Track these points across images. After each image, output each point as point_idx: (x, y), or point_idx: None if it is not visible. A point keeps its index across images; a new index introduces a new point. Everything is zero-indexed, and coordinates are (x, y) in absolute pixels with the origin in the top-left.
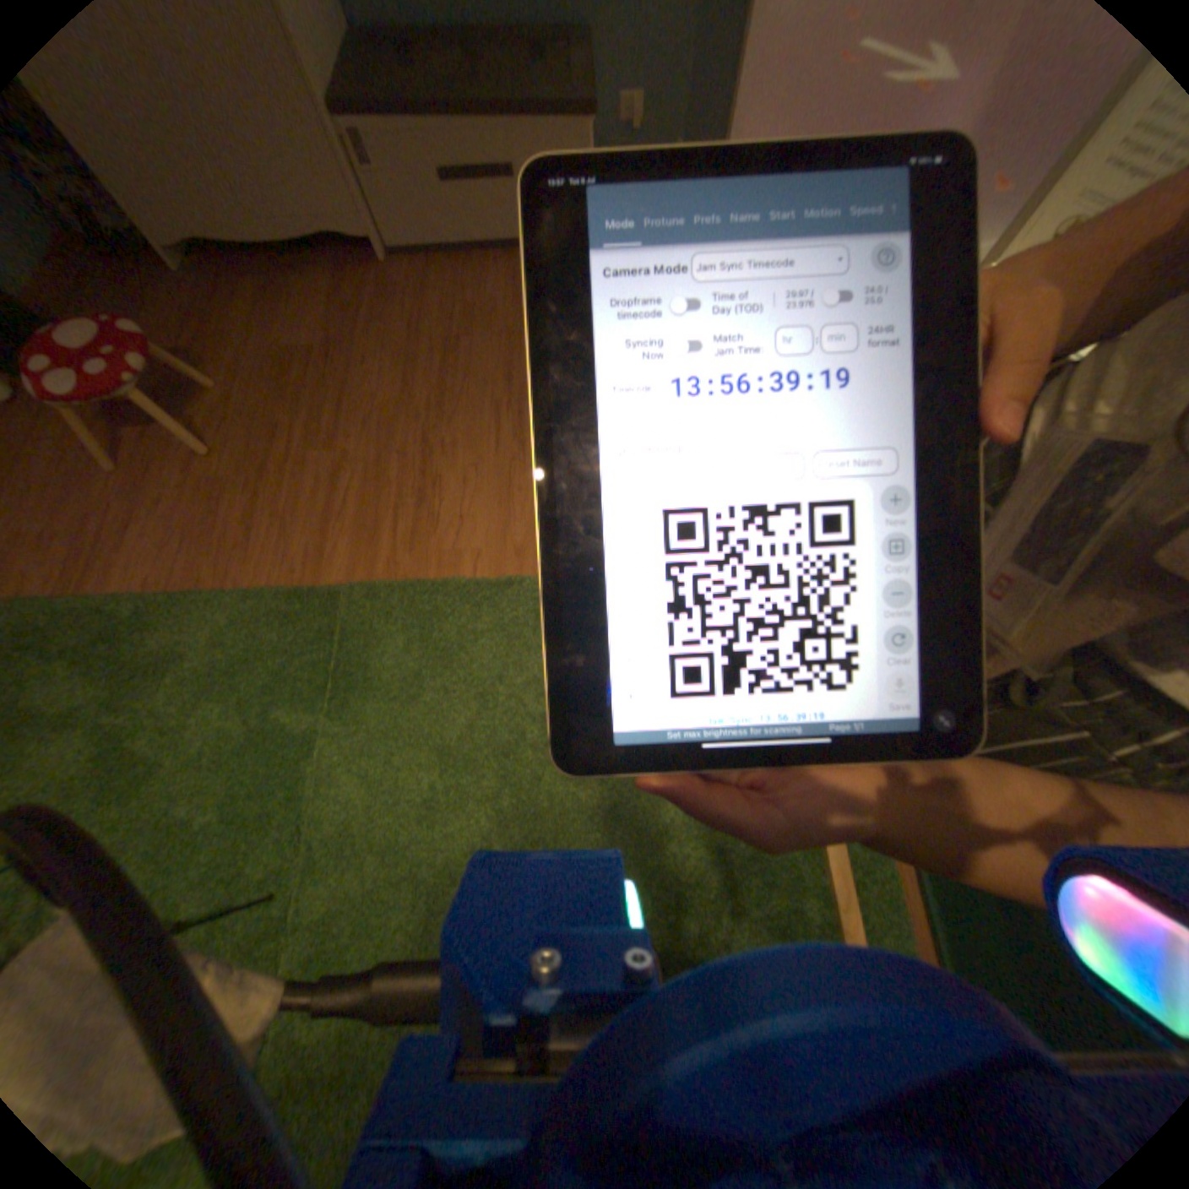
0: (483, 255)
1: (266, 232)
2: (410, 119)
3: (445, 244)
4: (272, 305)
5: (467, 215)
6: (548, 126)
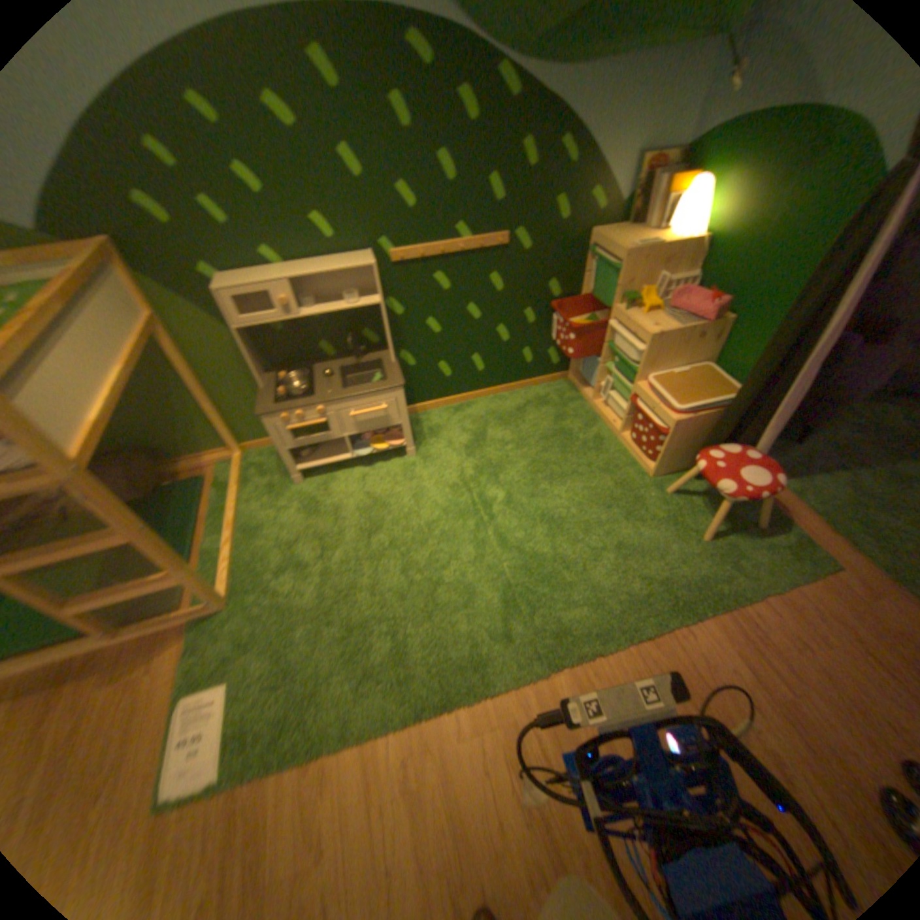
0: None
1: None
2: None
3: None
4: None
5: None
6: None
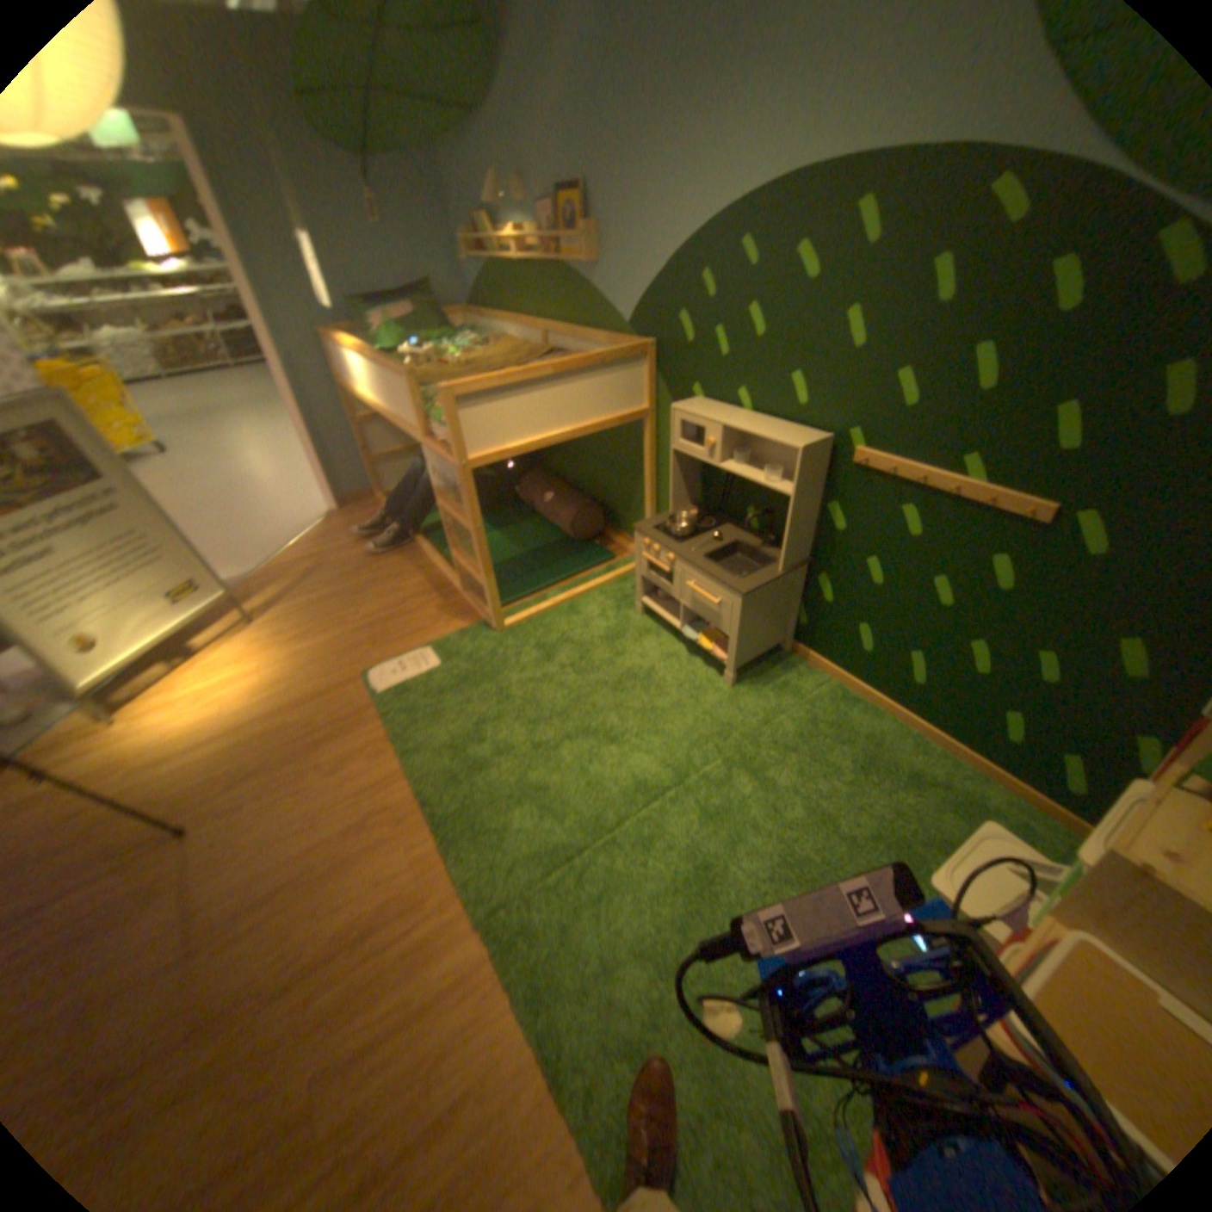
0: None
1: None
2: None
3: None
4: None
5: None
6: None
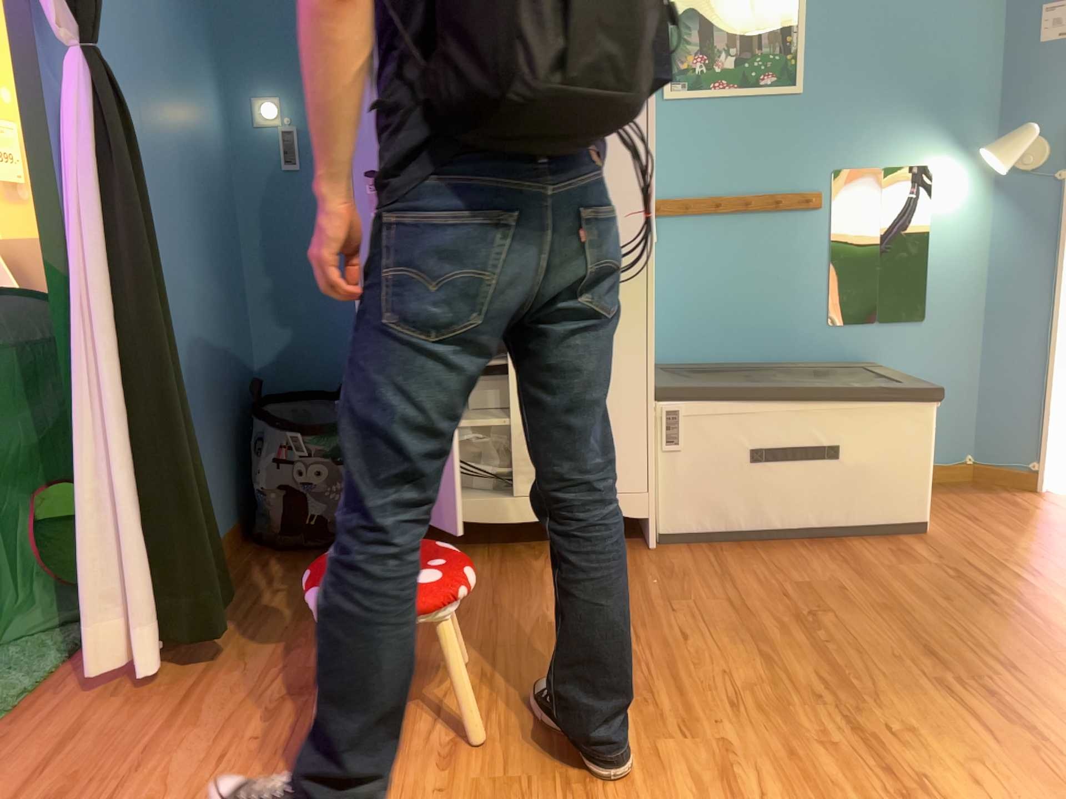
0: (786, 546)
1: (523, 516)
2: (735, 408)
3: (733, 535)
4: (520, 588)
5: (770, 502)
6: (886, 414)
